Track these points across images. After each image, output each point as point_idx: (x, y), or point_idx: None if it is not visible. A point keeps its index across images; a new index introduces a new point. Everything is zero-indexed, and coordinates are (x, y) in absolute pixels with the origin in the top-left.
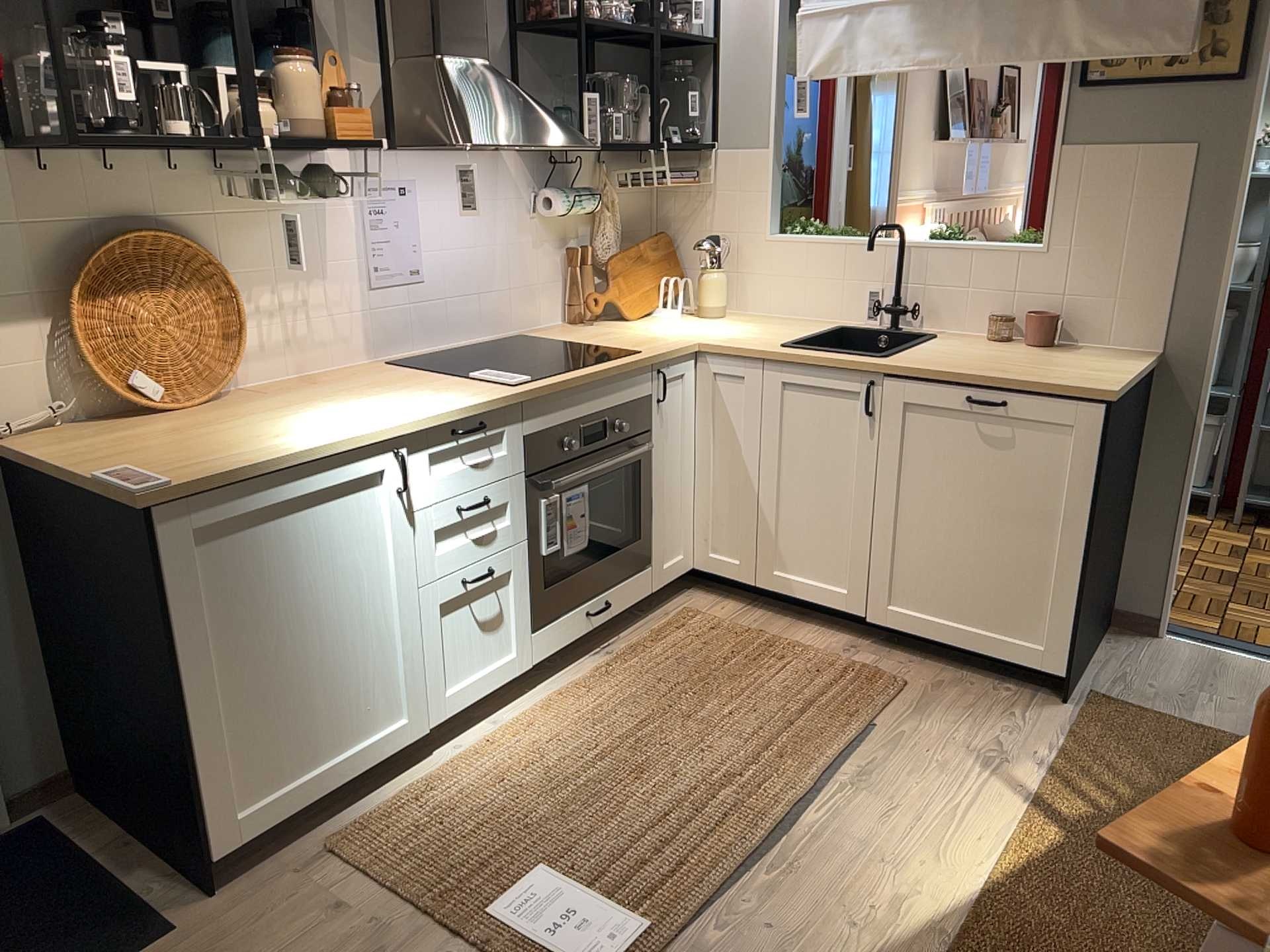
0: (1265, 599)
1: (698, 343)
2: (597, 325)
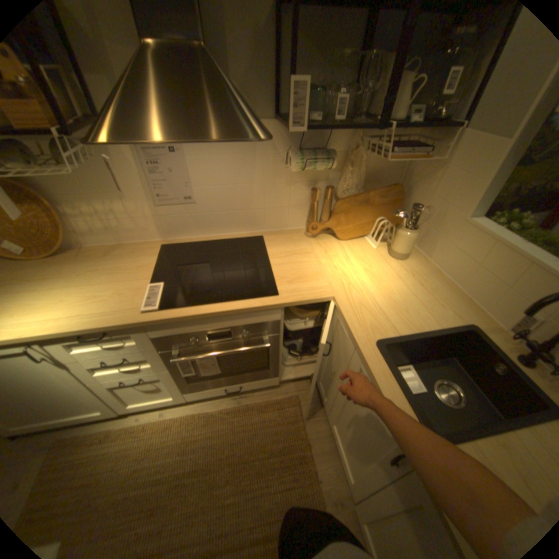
0: None
1: (330, 297)
2: (316, 239)
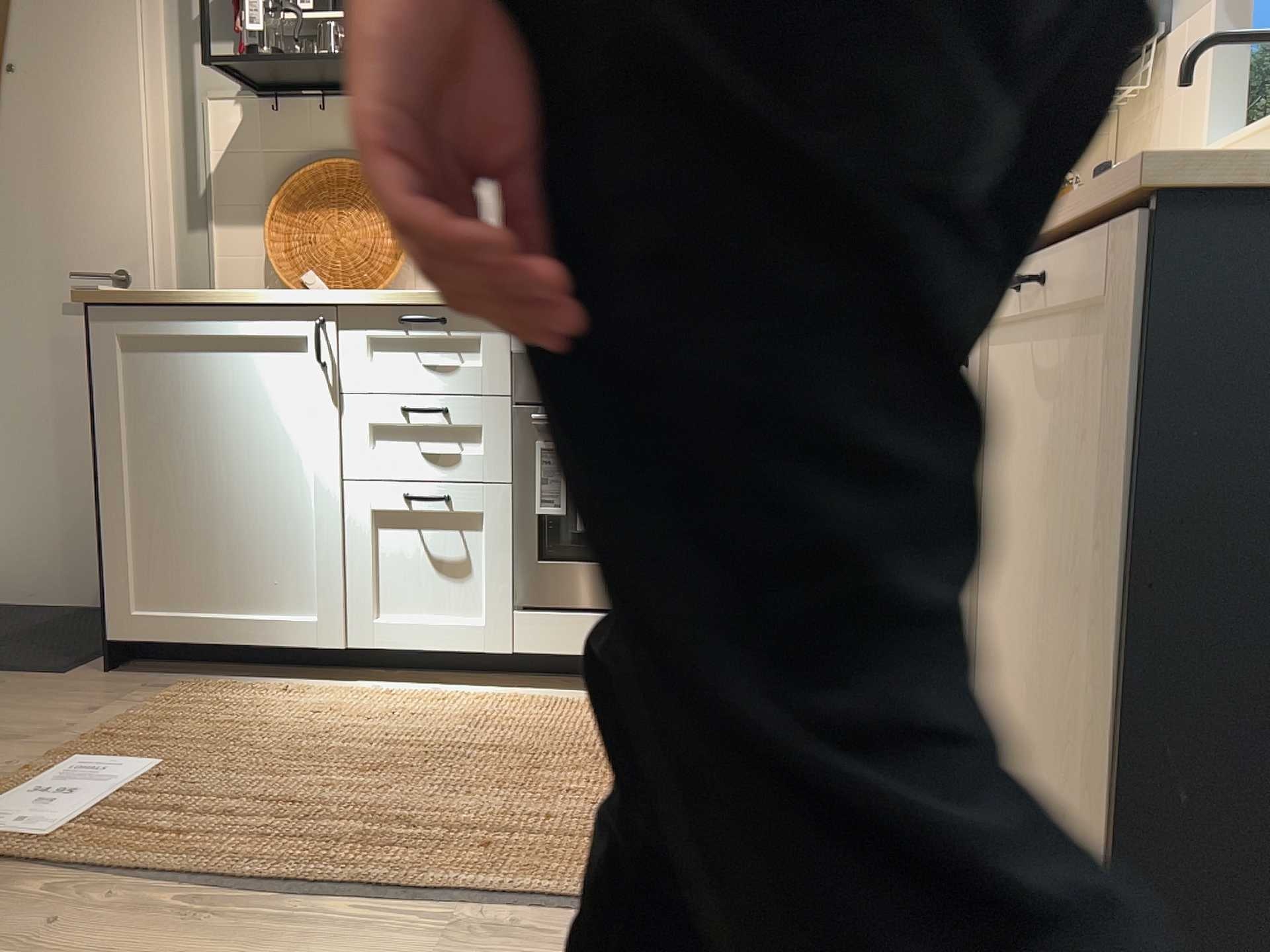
0: None
1: None
2: None
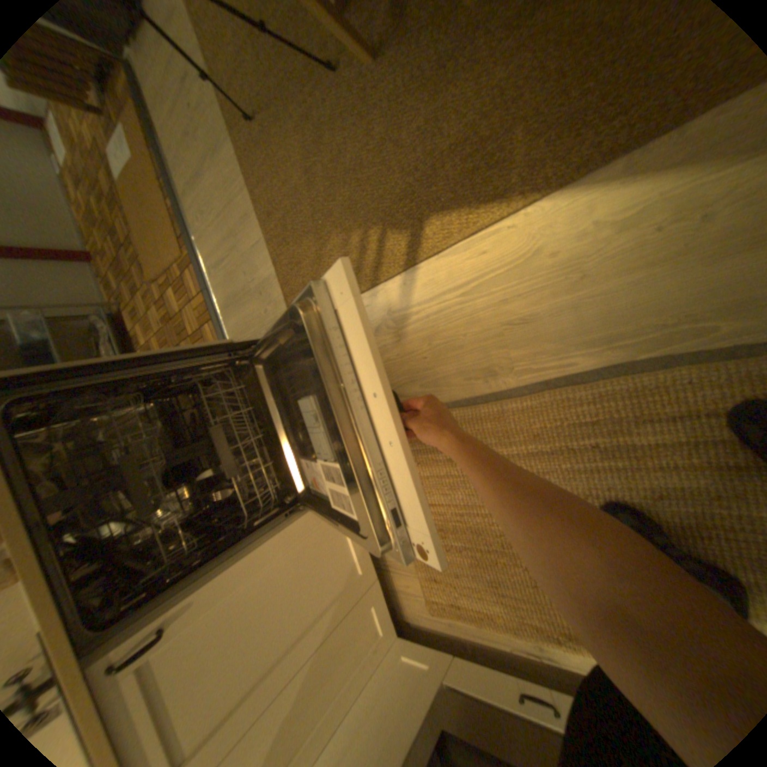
0: (178, 326)
1: None
2: None
